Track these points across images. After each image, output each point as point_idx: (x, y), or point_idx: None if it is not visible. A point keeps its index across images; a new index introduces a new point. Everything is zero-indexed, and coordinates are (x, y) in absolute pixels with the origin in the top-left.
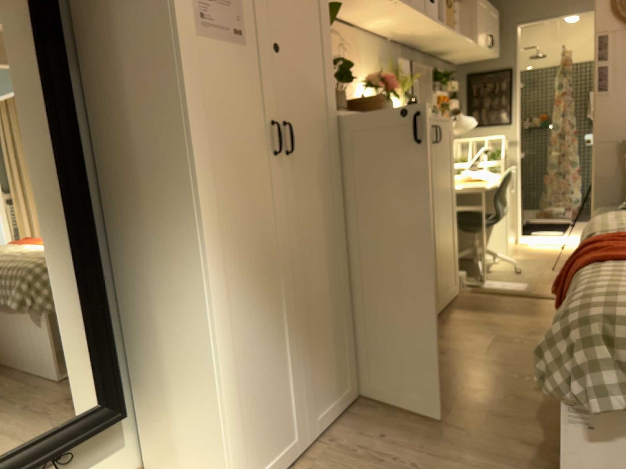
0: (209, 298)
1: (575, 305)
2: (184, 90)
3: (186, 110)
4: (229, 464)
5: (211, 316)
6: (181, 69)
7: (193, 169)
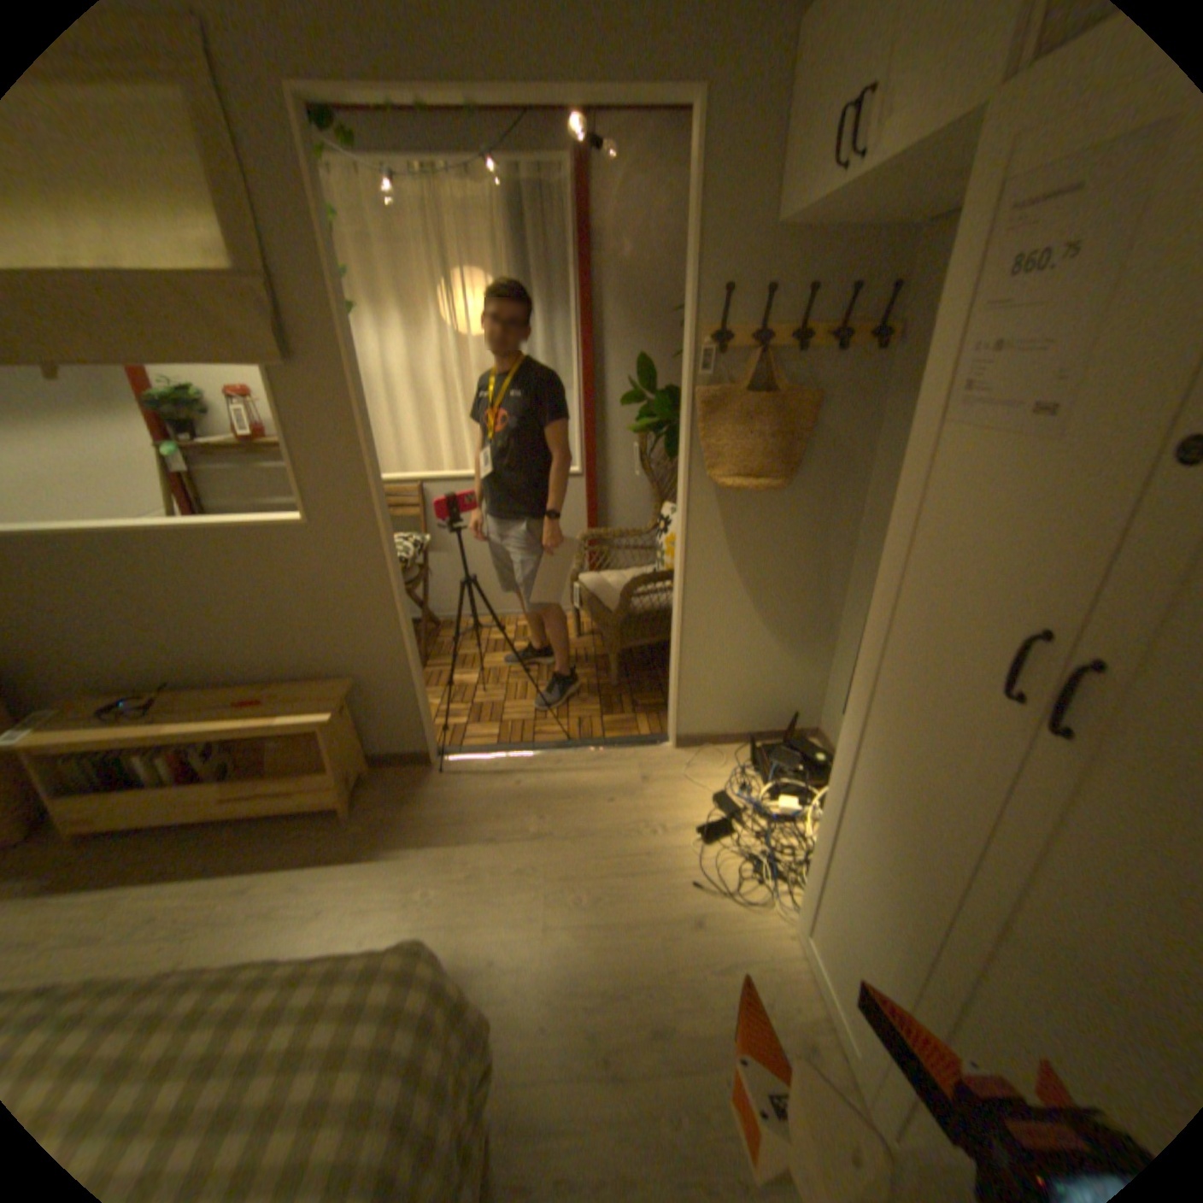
0: (845, 752)
1: (409, 1054)
2: (903, 510)
3: (896, 537)
4: (810, 900)
5: (841, 769)
6: (910, 482)
7: (879, 611)
